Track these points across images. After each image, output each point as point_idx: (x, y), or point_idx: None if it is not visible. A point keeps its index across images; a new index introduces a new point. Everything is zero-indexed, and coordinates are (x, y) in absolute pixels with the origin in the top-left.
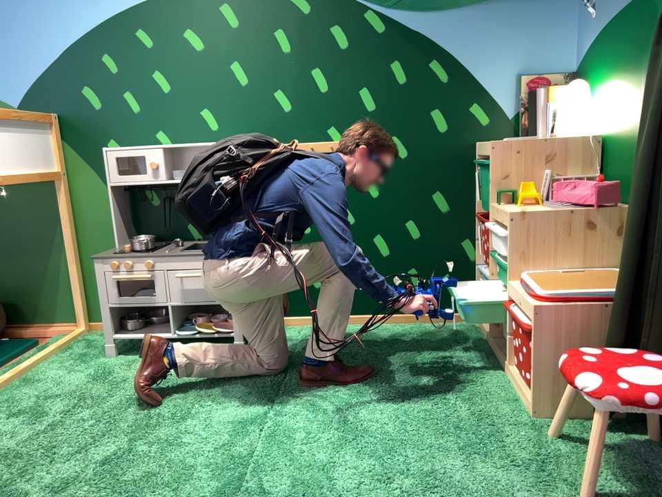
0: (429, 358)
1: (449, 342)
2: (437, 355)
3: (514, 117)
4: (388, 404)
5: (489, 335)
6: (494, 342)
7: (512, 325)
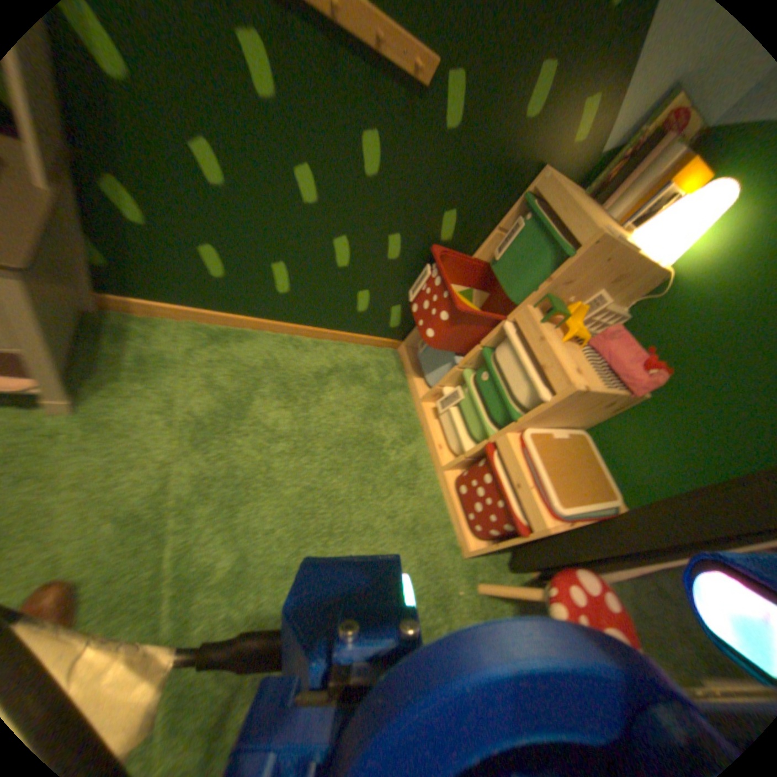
0: (368, 429)
1: (383, 392)
2: (375, 421)
3: (610, 156)
4: (340, 546)
5: (424, 398)
6: (428, 411)
7: (489, 476)
